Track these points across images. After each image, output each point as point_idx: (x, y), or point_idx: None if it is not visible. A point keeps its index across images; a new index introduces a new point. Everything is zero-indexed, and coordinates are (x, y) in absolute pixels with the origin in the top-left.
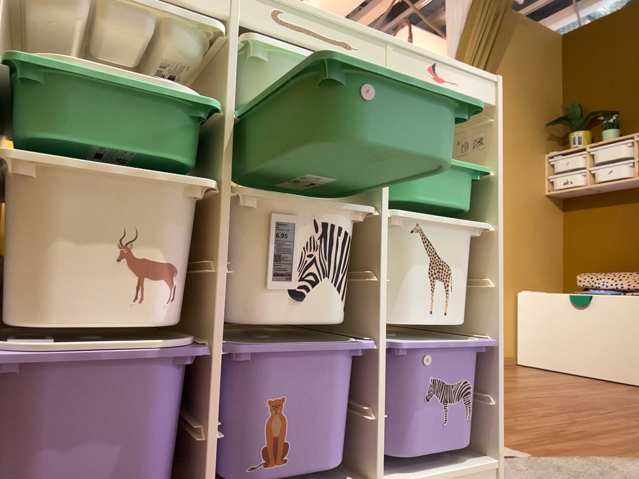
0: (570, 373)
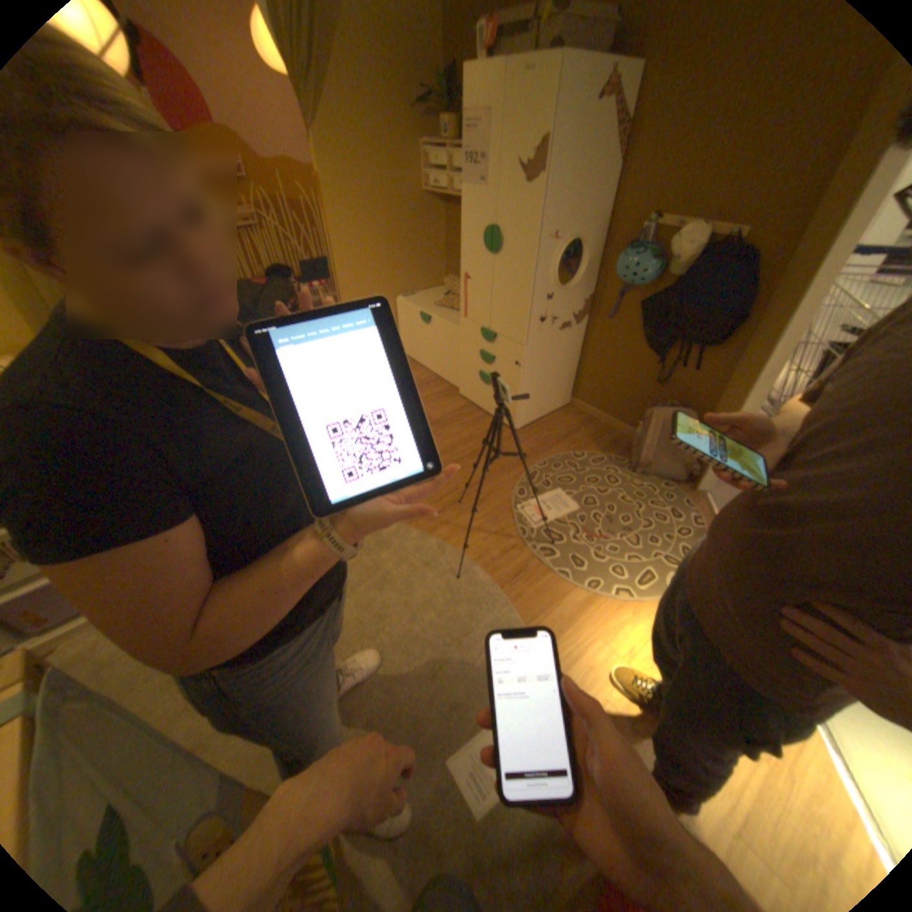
0: (425, 370)
